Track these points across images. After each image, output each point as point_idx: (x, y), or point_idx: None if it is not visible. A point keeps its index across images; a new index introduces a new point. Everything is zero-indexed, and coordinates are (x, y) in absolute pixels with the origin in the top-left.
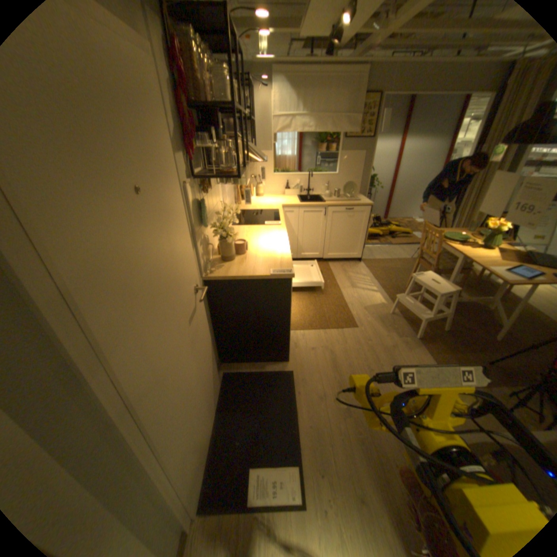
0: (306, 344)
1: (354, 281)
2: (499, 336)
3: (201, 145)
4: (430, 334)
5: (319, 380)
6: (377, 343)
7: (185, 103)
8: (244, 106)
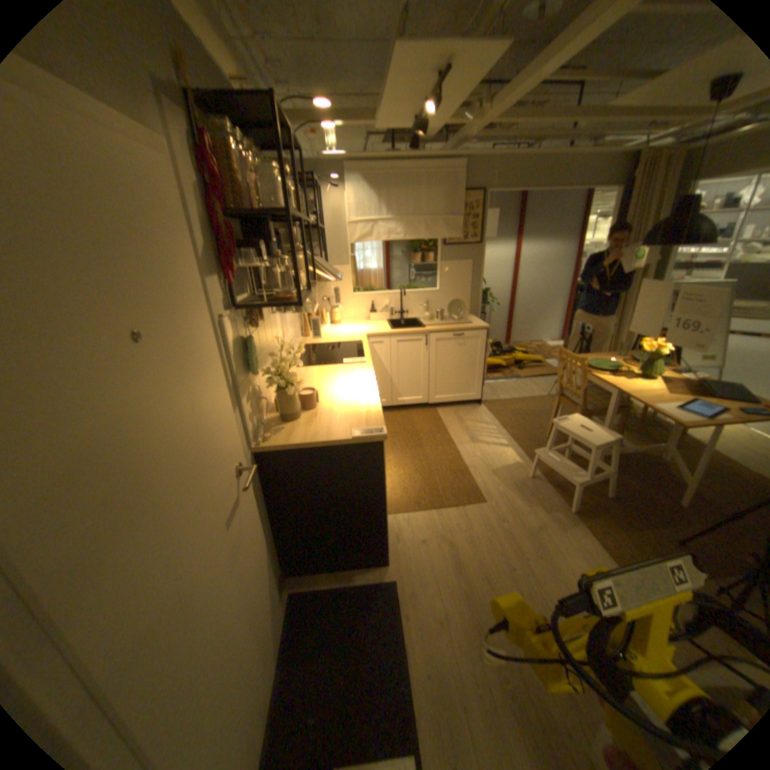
0: (412, 535)
1: (475, 433)
2: (684, 500)
3: (244, 264)
4: (589, 504)
5: (436, 594)
6: (516, 524)
7: (220, 211)
8: (306, 212)
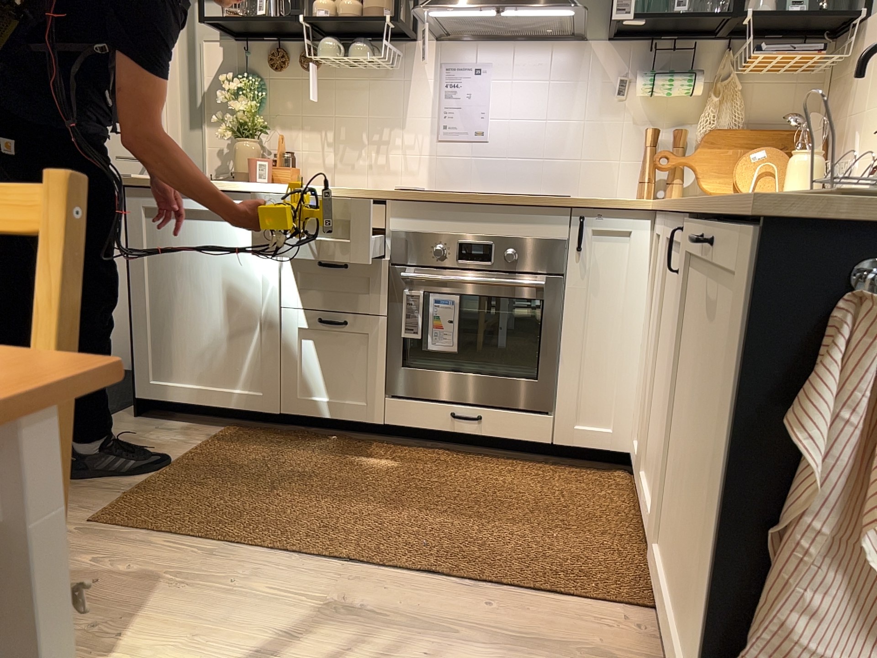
0: (151, 440)
1: (394, 650)
2: None
3: None
4: None
5: None
6: None
7: None
8: None
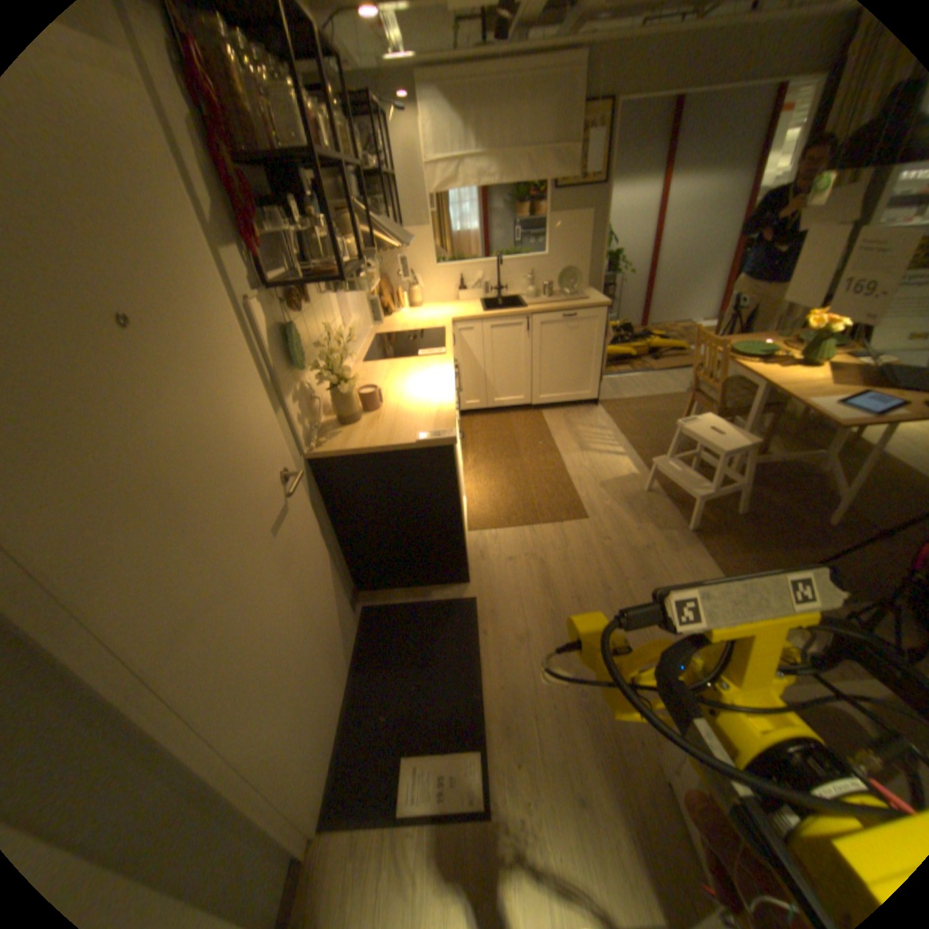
0: (498, 552)
1: (585, 440)
2: (835, 517)
3: (271, 230)
4: (712, 521)
5: (518, 610)
6: (619, 542)
7: (229, 158)
8: (354, 152)
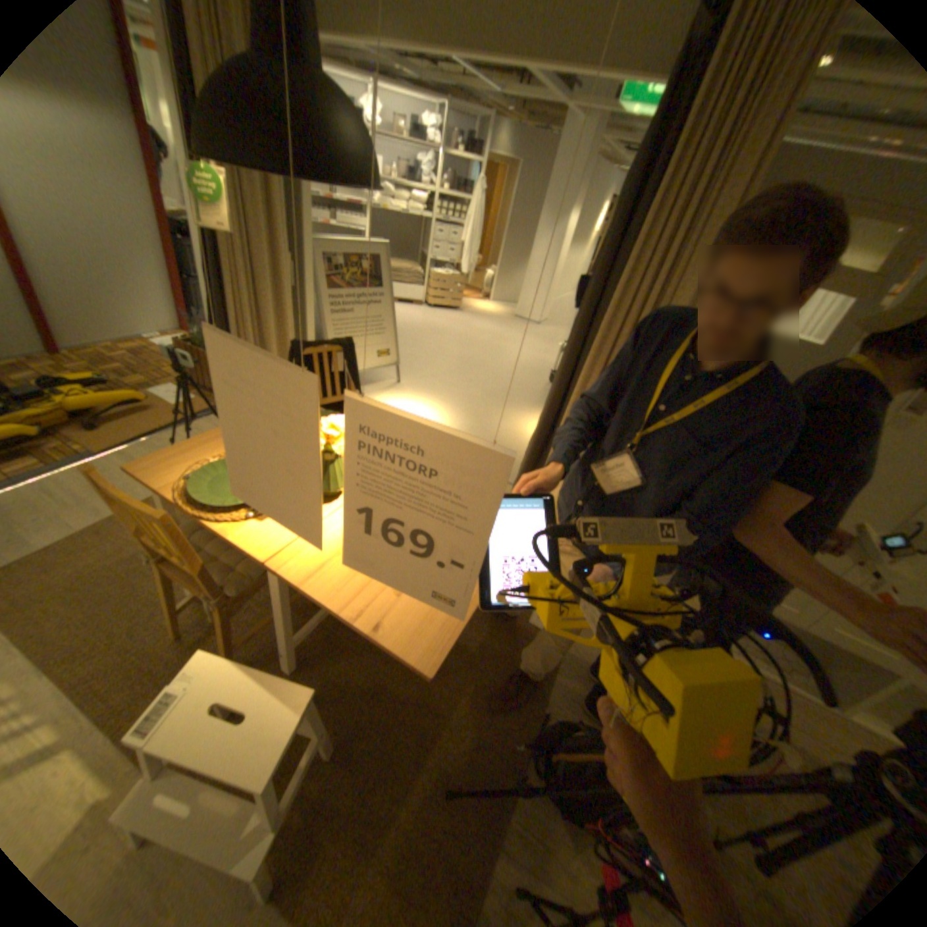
0: None
1: None
2: None
3: None
4: (291, 824)
5: None
6: None
7: None
8: None
